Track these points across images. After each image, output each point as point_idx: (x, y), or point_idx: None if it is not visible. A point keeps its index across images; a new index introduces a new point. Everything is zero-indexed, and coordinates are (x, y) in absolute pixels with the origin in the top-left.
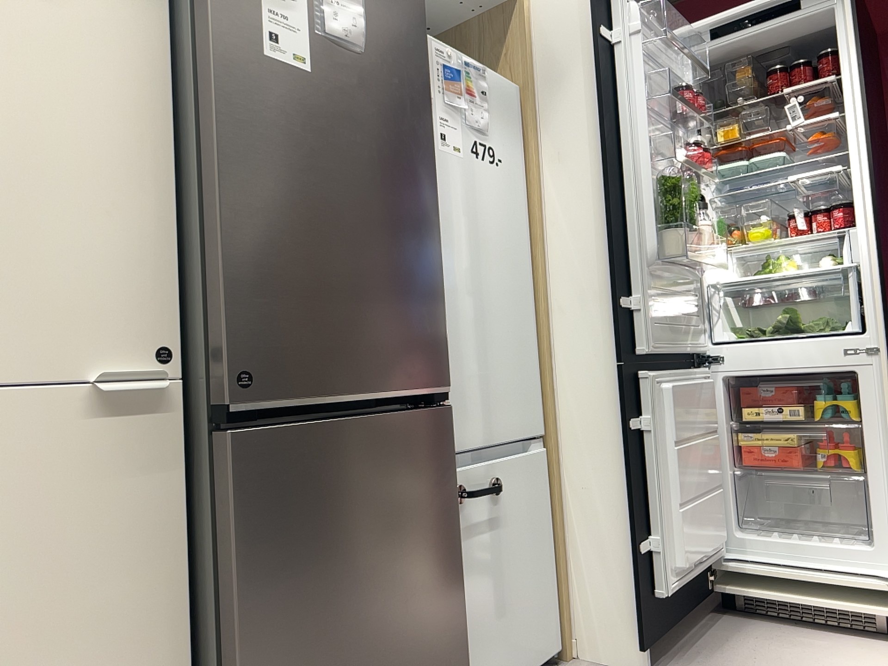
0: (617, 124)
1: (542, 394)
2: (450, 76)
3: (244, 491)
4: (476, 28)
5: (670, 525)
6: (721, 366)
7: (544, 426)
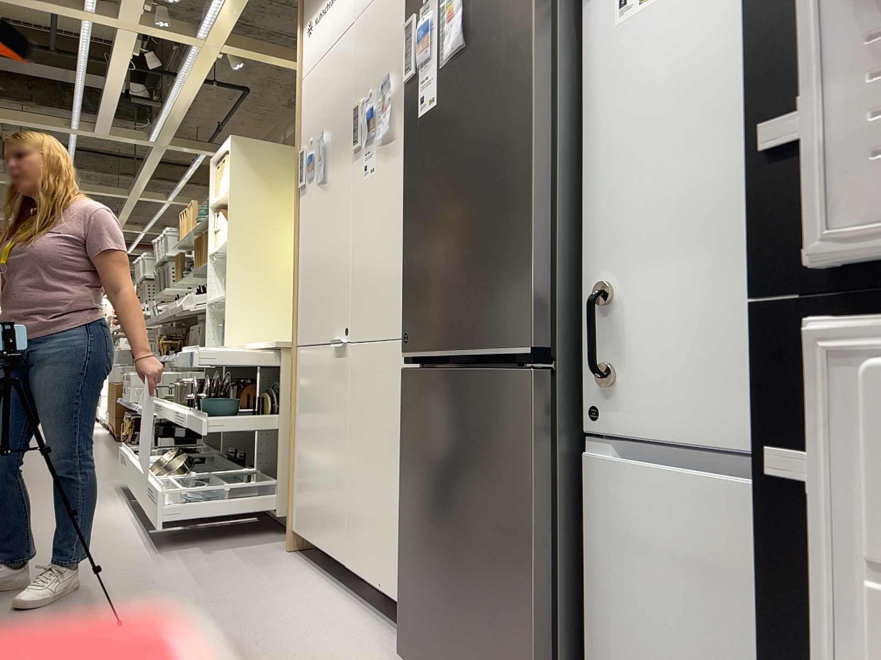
0: None
1: None
2: None
3: (405, 407)
4: None
5: None
6: None
7: None
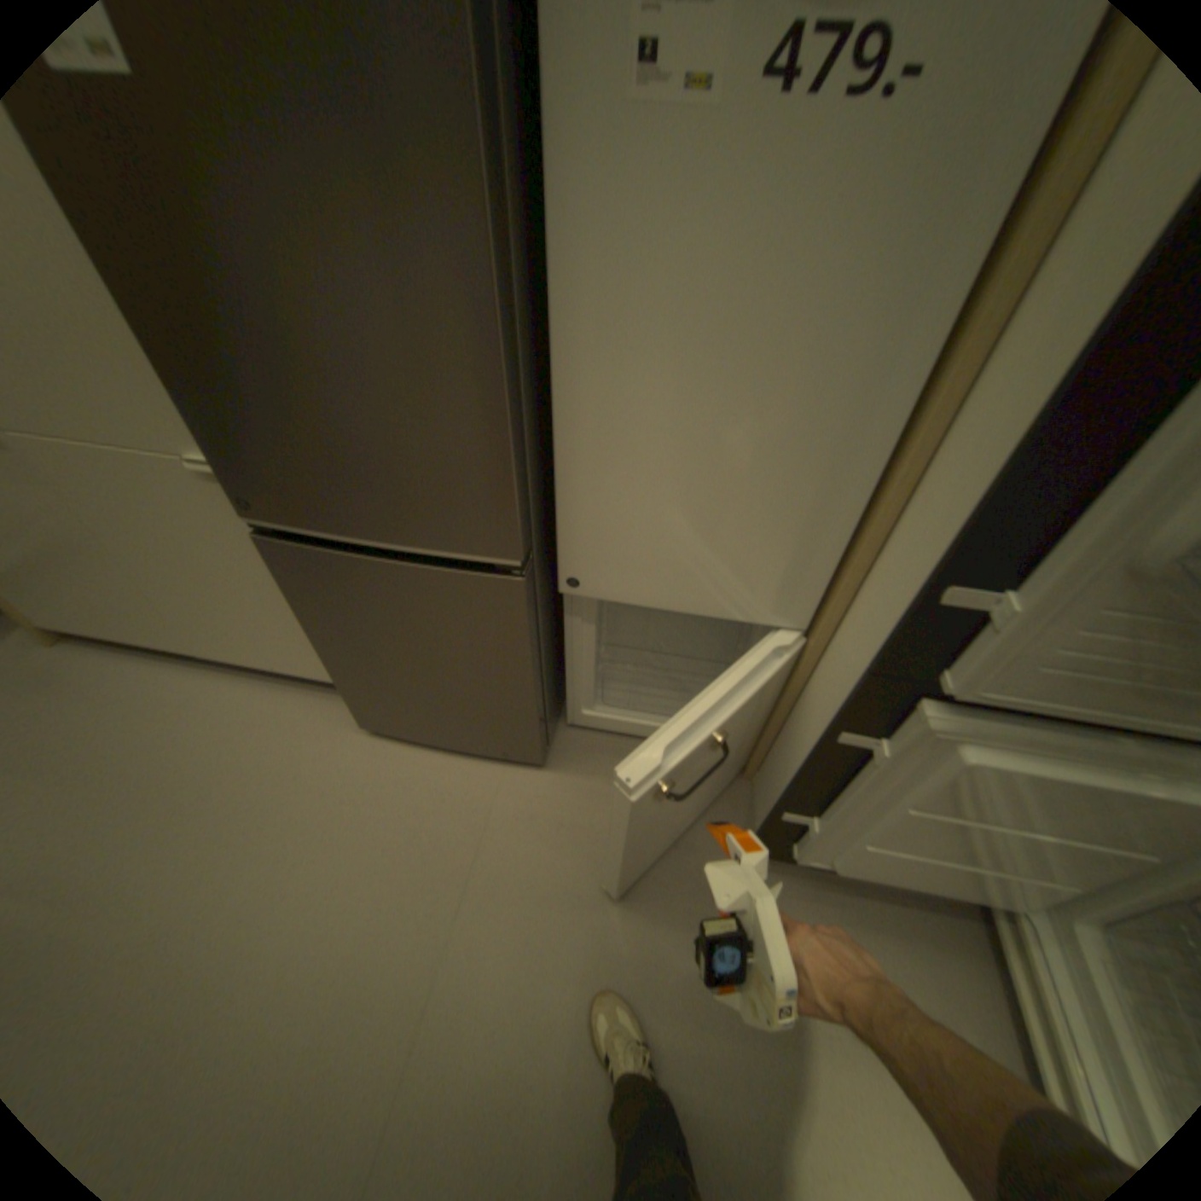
0: None
1: (835, 581)
2: None
3: (282, 570)
4: None
5: (849, 835)
6: None
7: (818, 615)
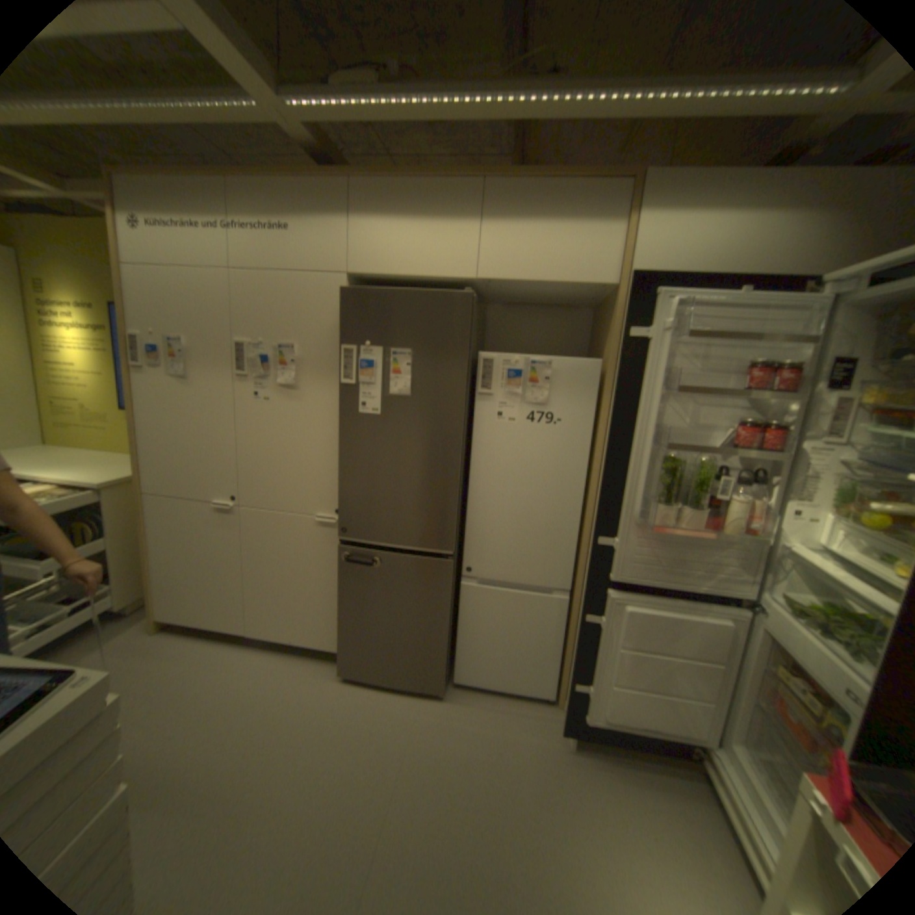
0: (636, 408)
1: (578, 565)
2: (514, 375)
3: (344, 563)
4: (610, 301)
5: (607, 691)
6: (765, 620)
7: (575, 584)
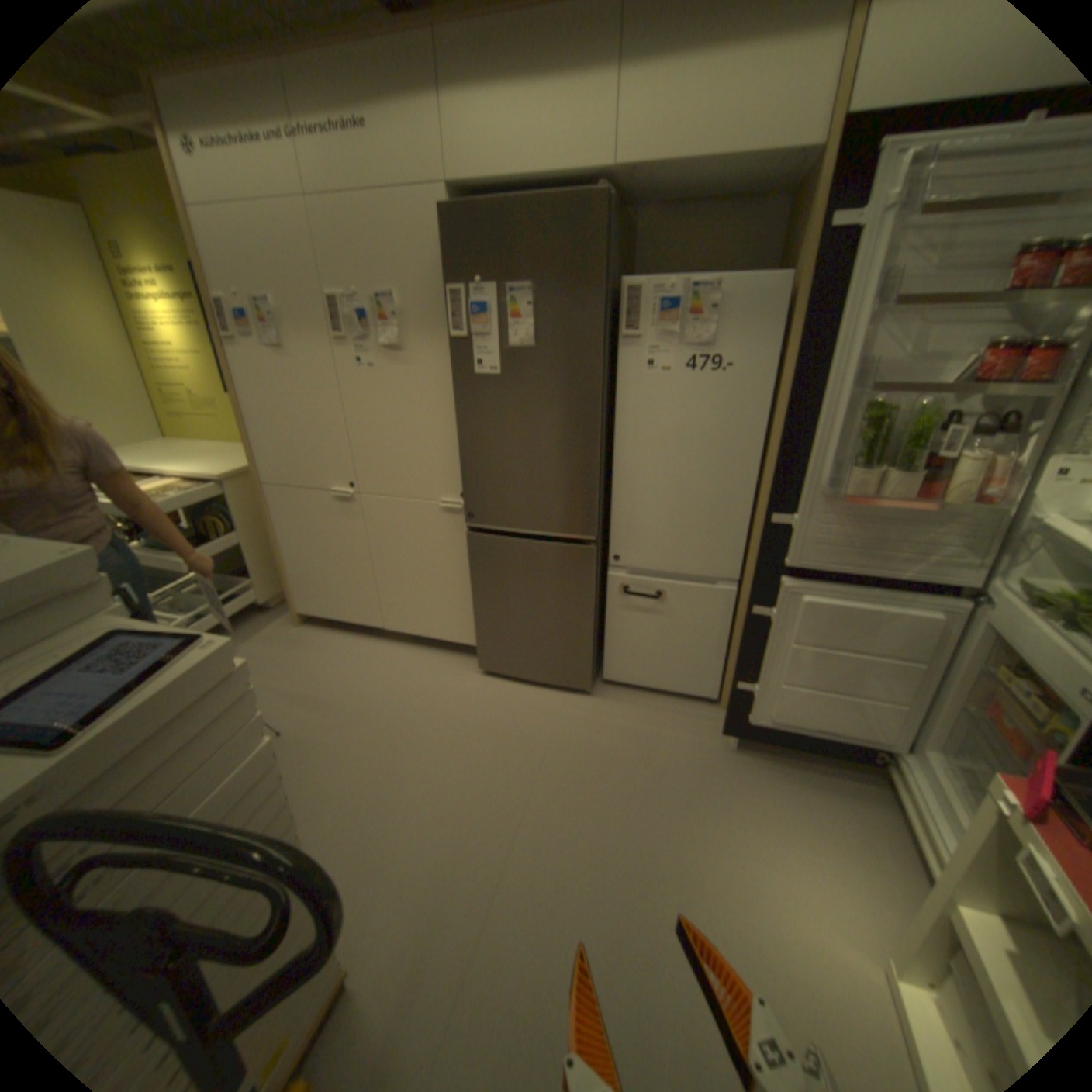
0: (833, 336)
1: (749, 551)
2: (667, 307)
3: (475, 553)
4: (812, 177)
5: (775, 689)
6: (990, 611)
7: (745, 573)
